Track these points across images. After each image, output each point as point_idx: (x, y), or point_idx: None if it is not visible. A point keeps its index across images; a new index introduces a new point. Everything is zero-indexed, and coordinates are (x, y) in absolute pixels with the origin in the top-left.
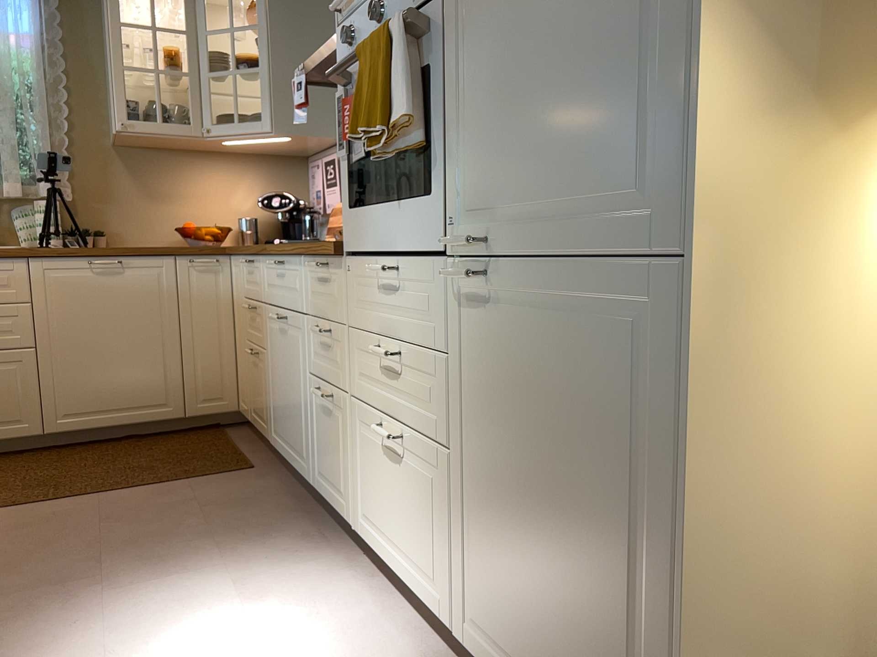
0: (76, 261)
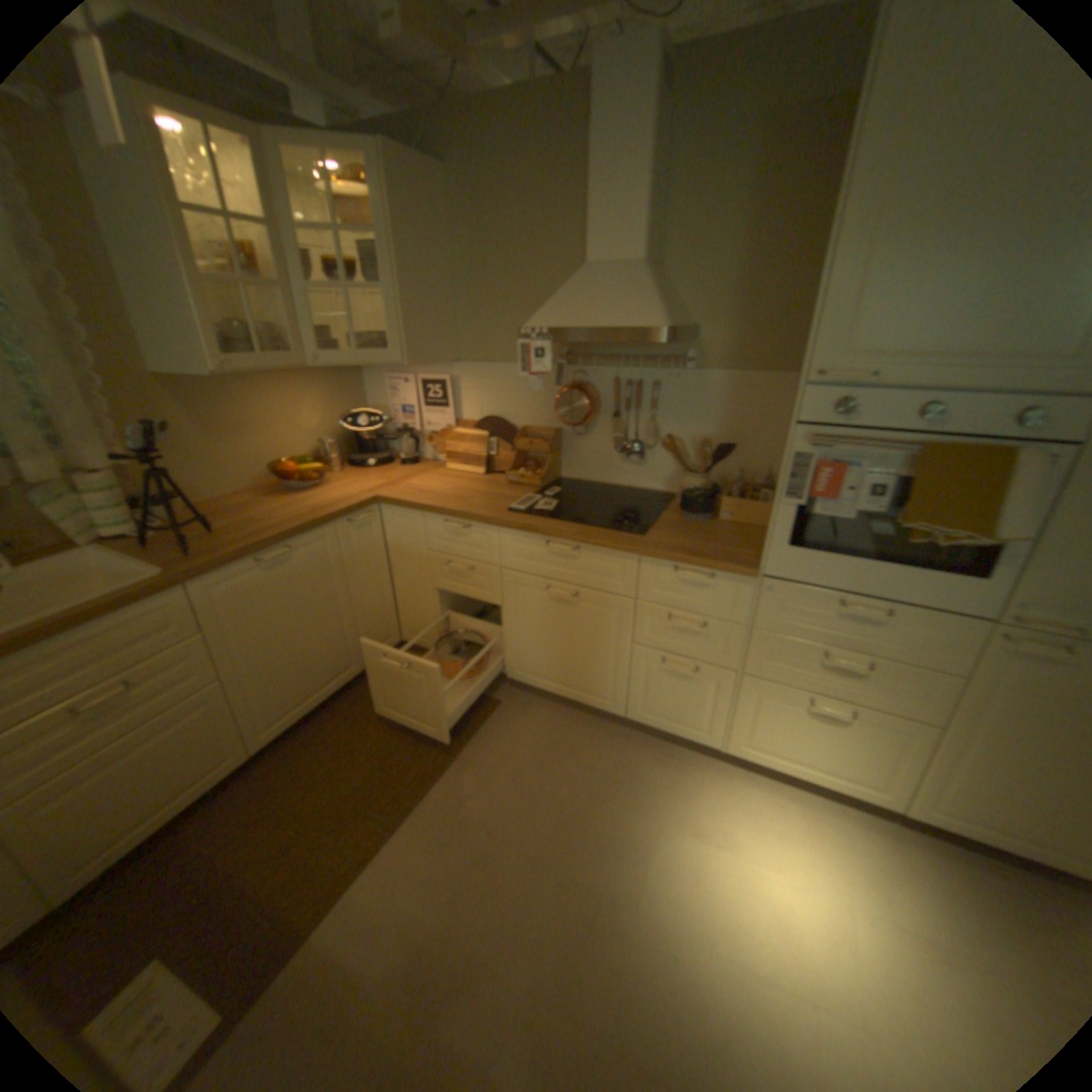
0: (239, 566)
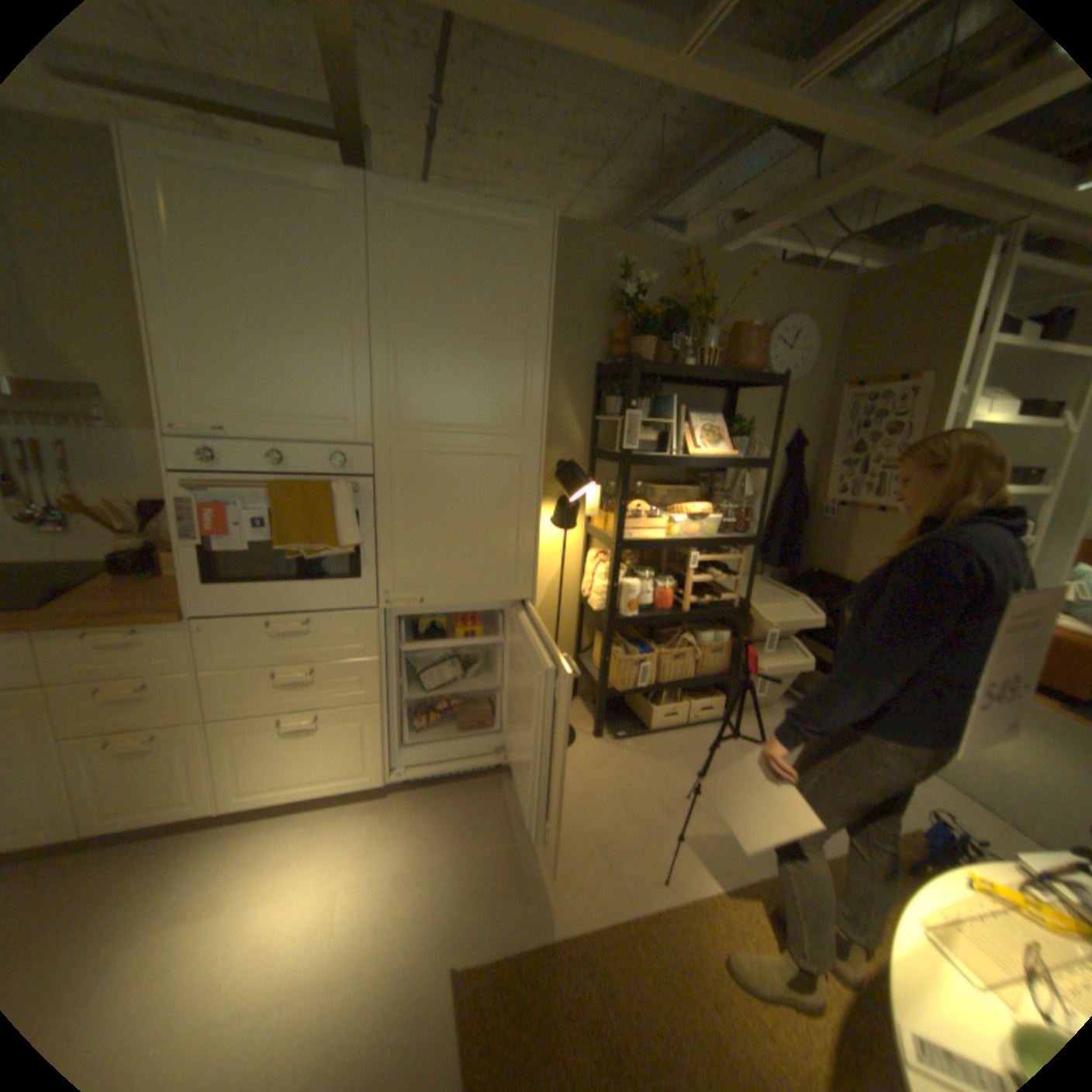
0: None
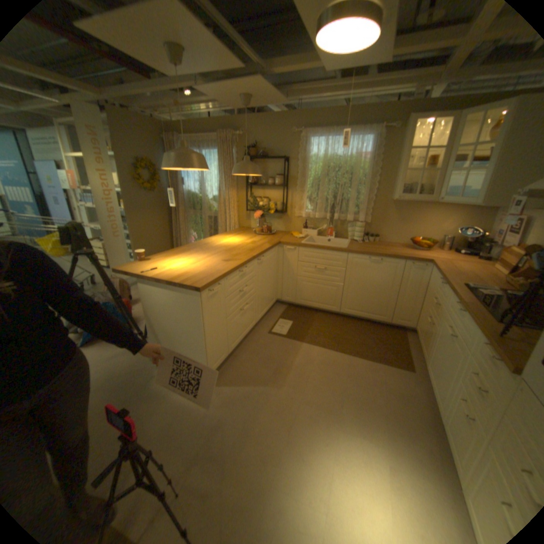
0: (364, 256)
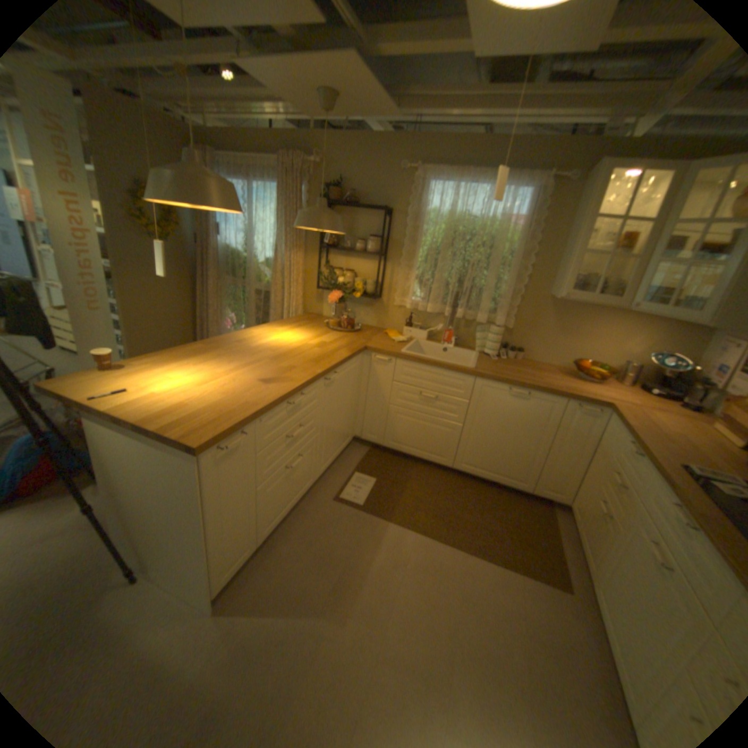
0: (502, 386)
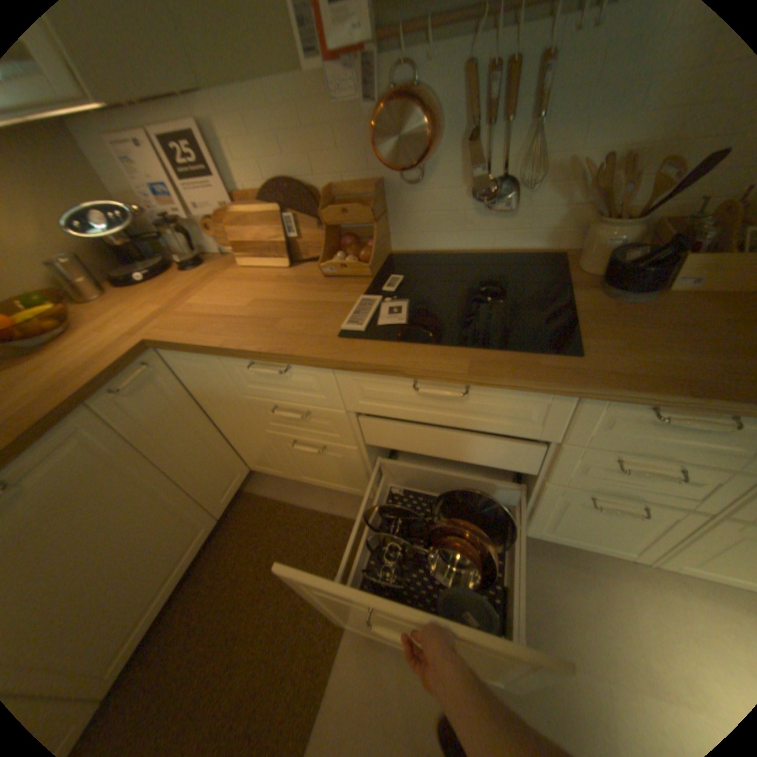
0: None
